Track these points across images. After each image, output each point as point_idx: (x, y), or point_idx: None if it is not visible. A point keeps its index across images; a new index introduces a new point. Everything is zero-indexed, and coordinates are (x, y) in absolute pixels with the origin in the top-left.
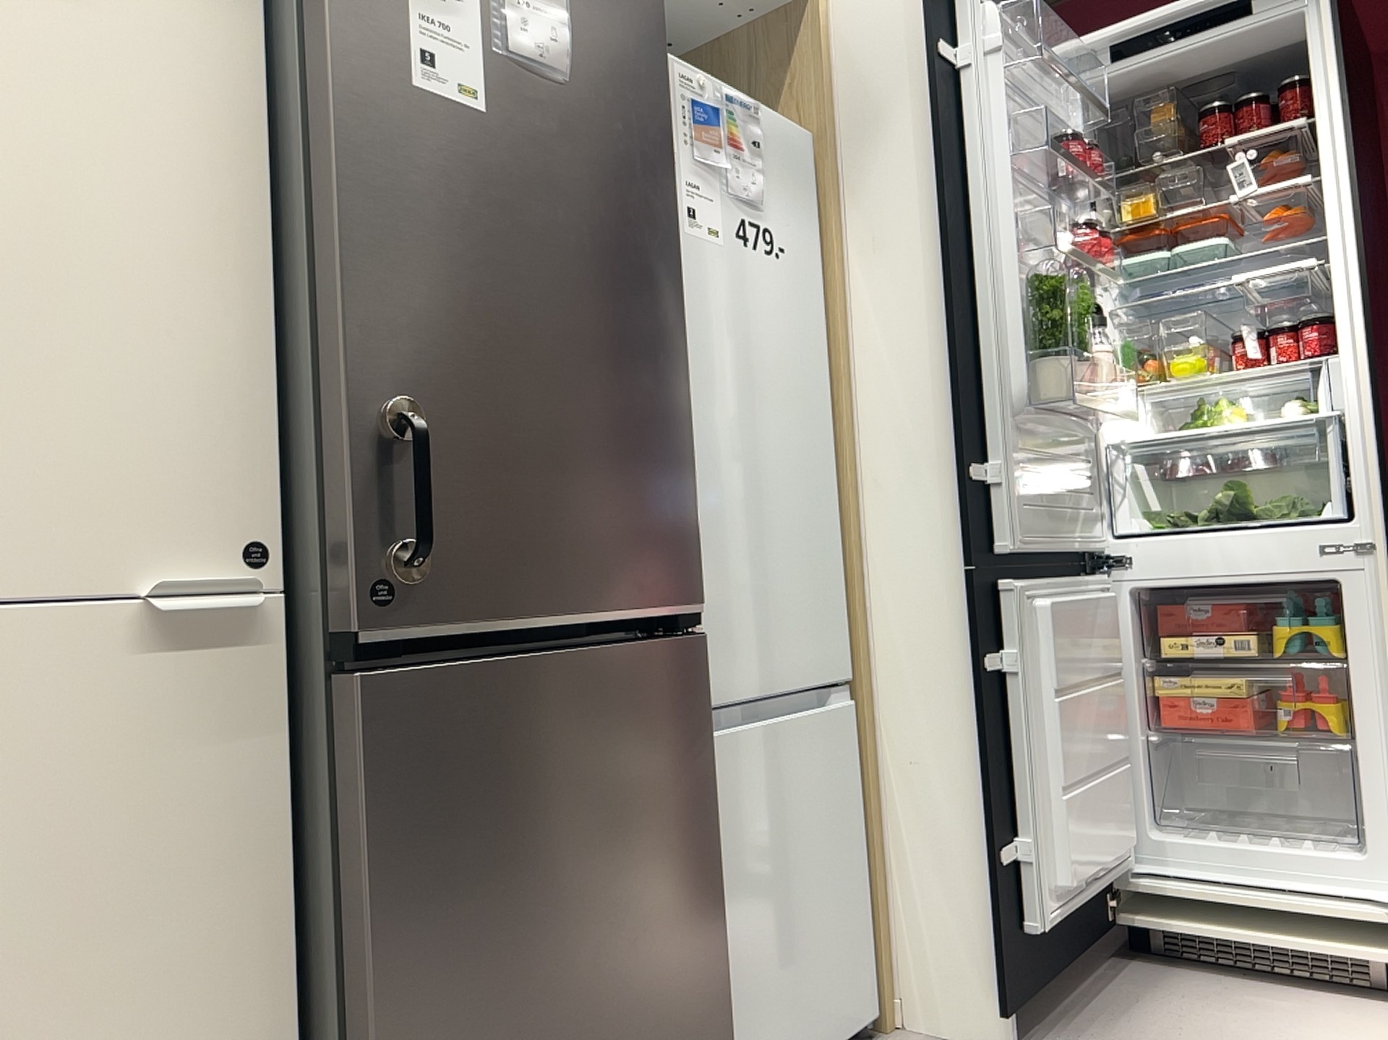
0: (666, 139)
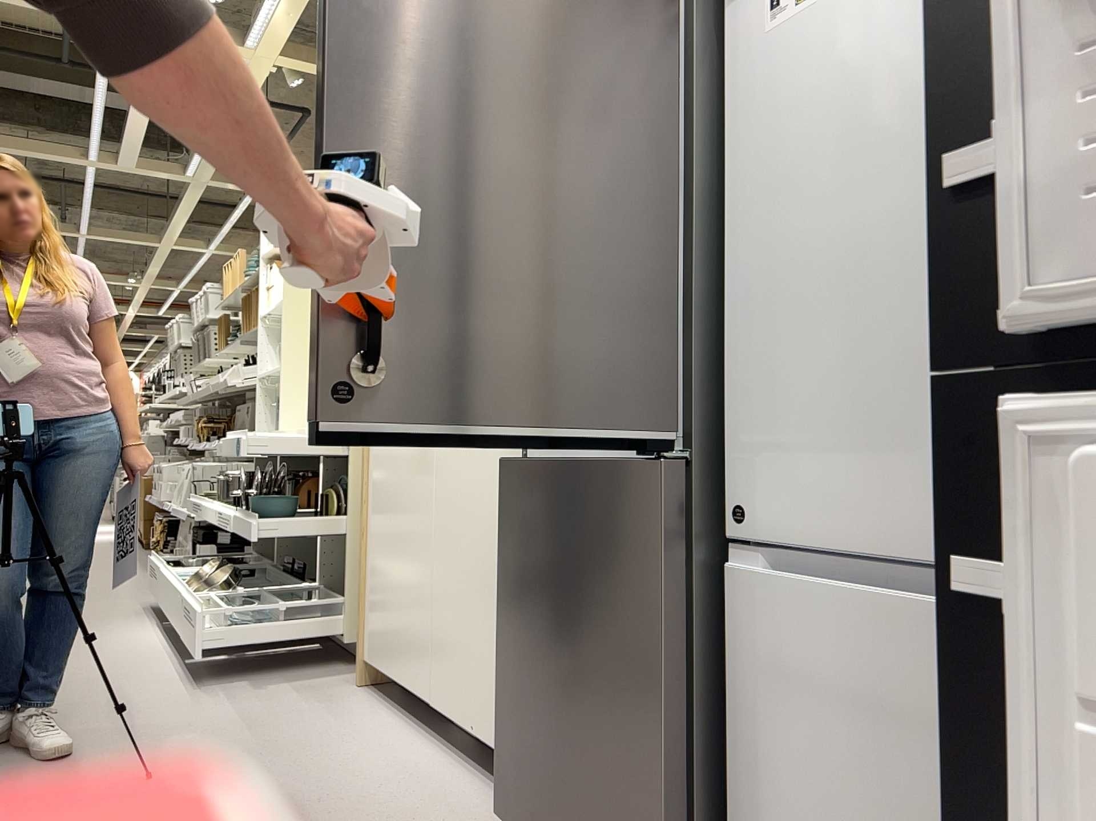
0: (657, 9)
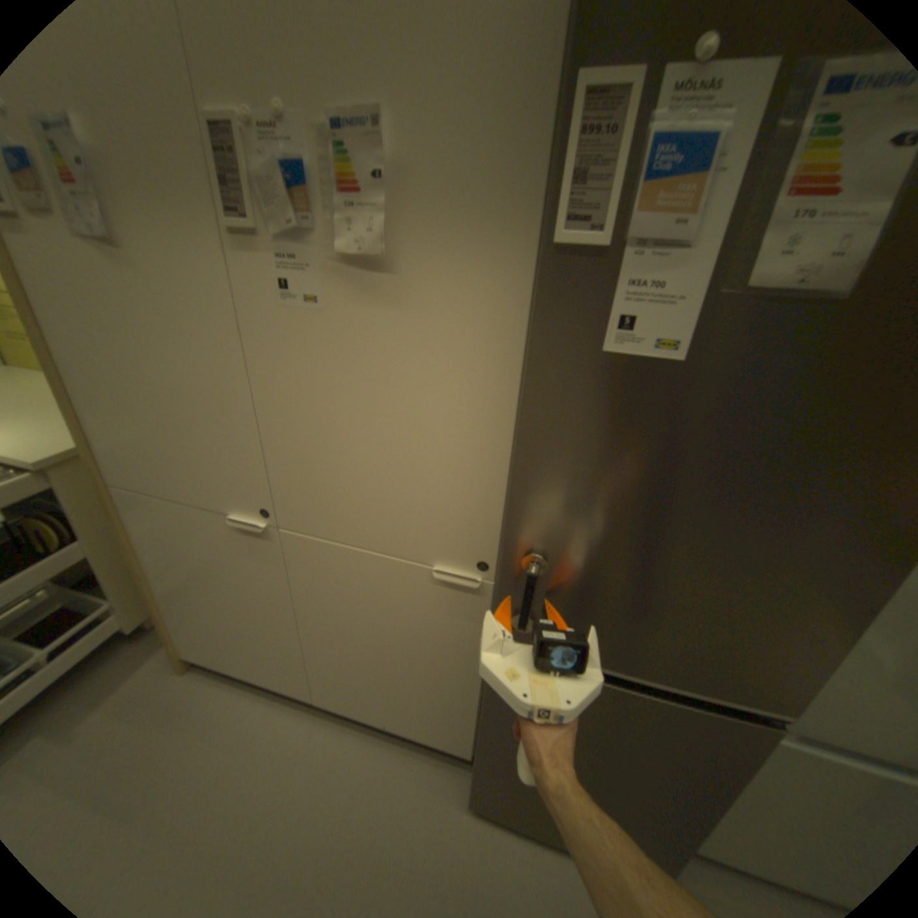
0: None
